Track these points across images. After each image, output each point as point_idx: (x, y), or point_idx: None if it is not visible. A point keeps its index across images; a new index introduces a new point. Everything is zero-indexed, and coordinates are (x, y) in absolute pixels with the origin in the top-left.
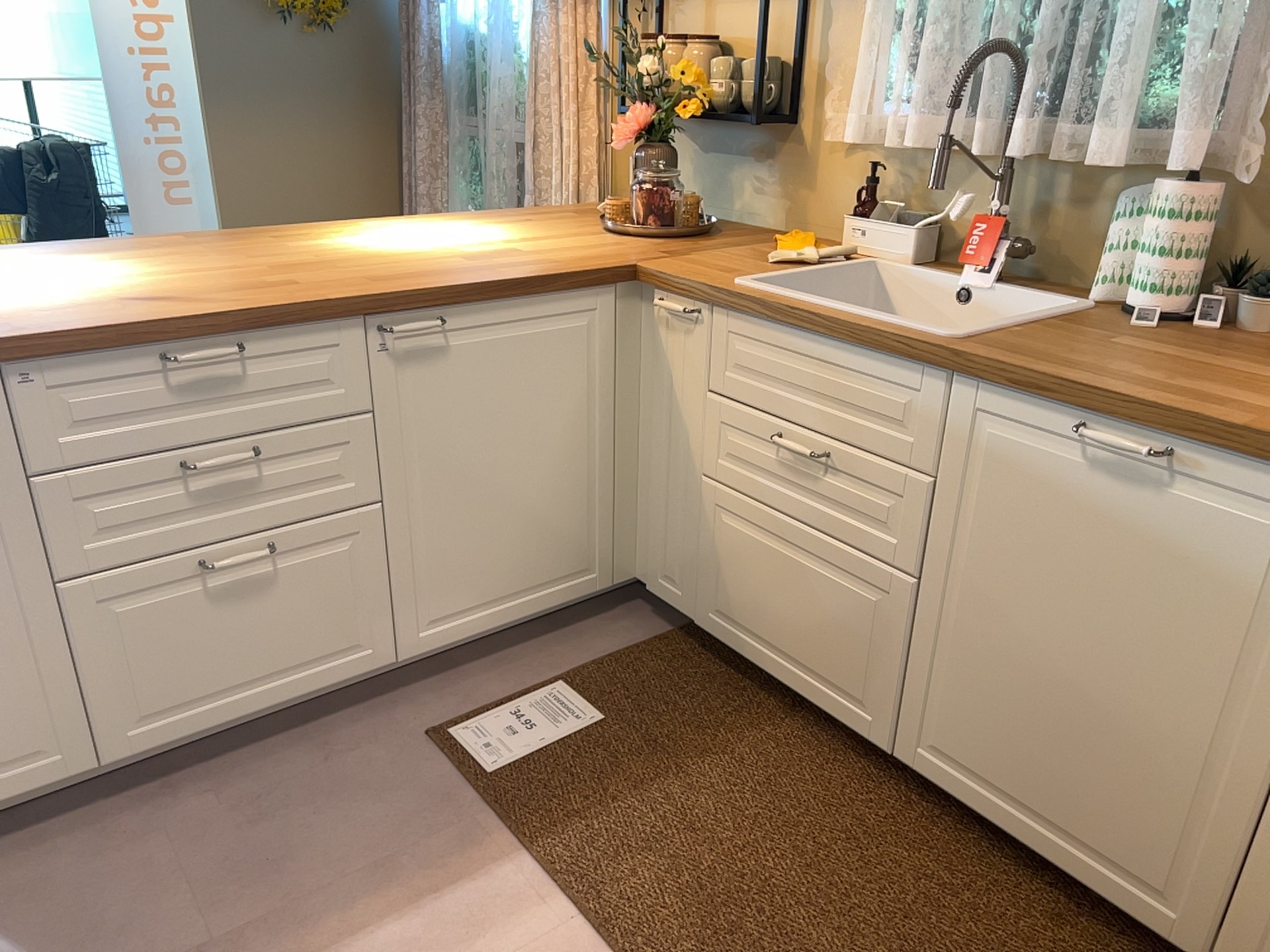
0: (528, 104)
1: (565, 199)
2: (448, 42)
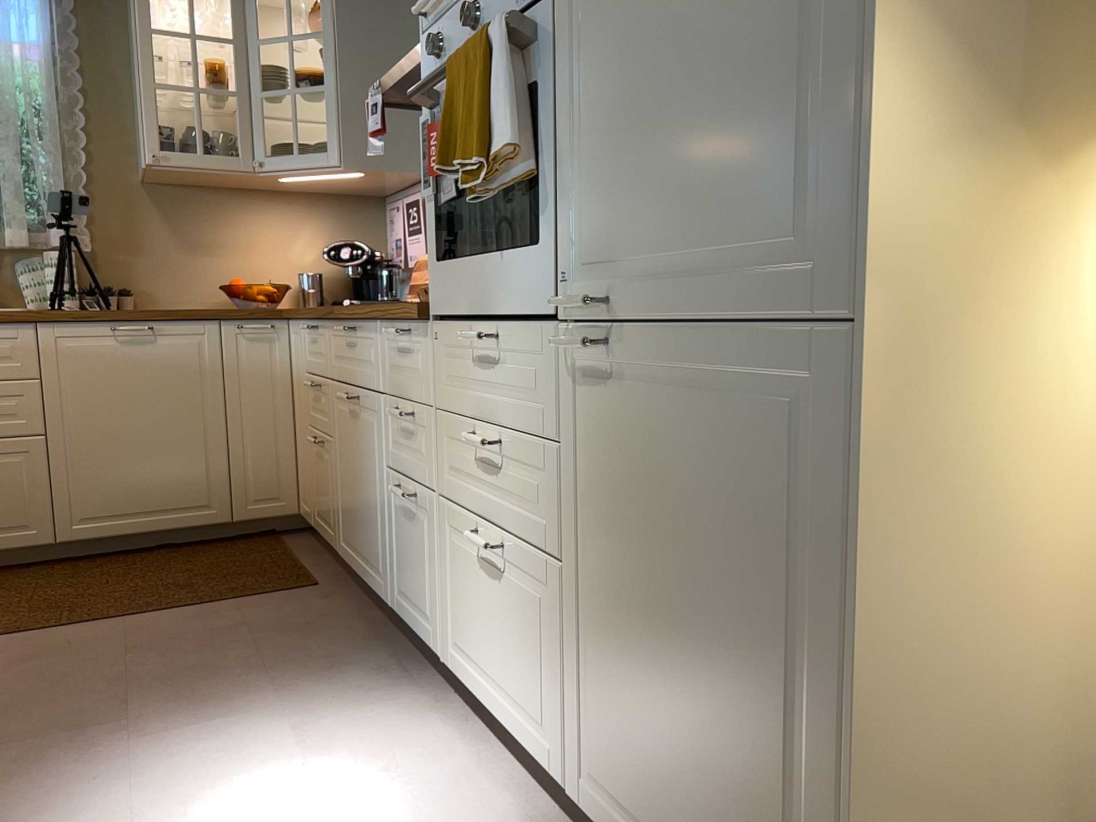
0: None
1: None
2: None
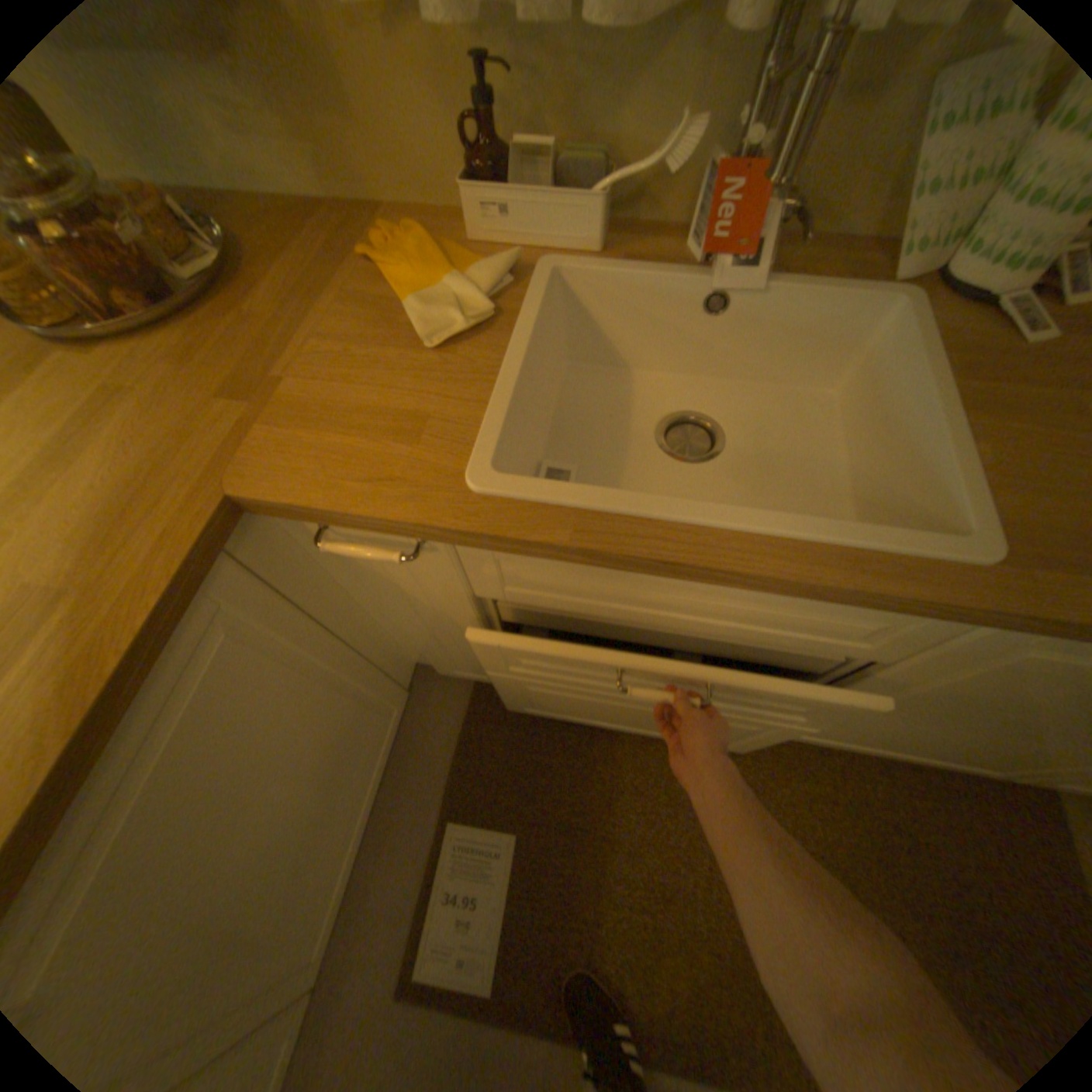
0: None
1: None
2: None
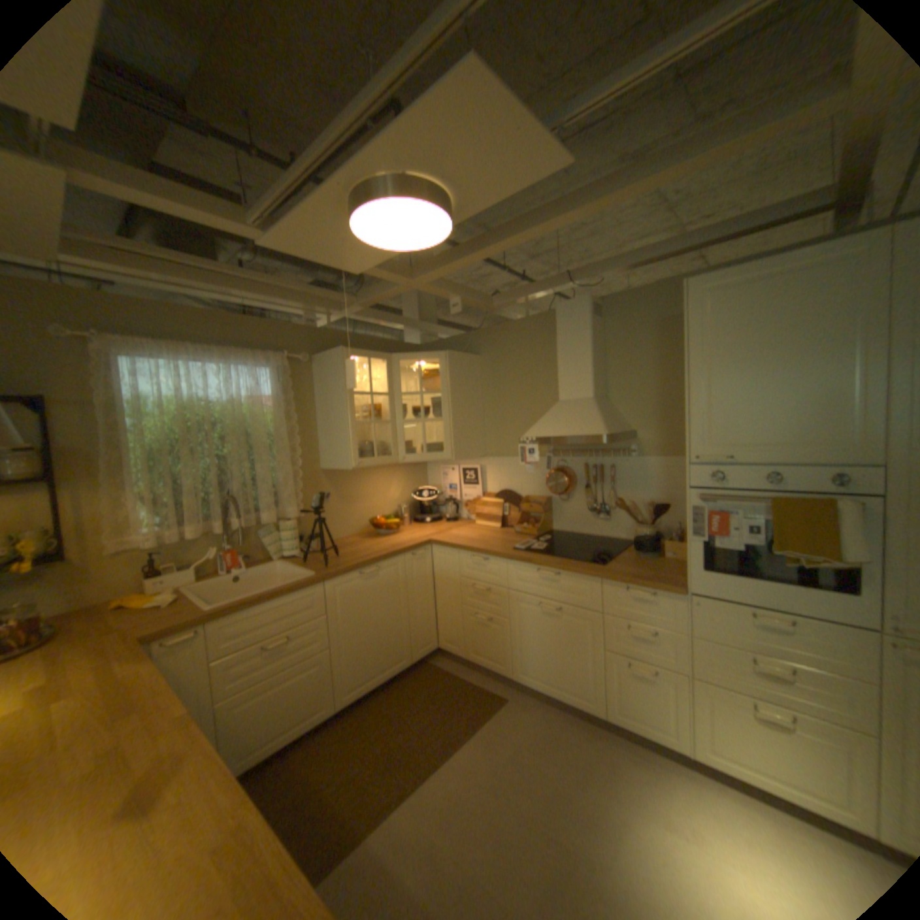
0: None
1: None
2: None
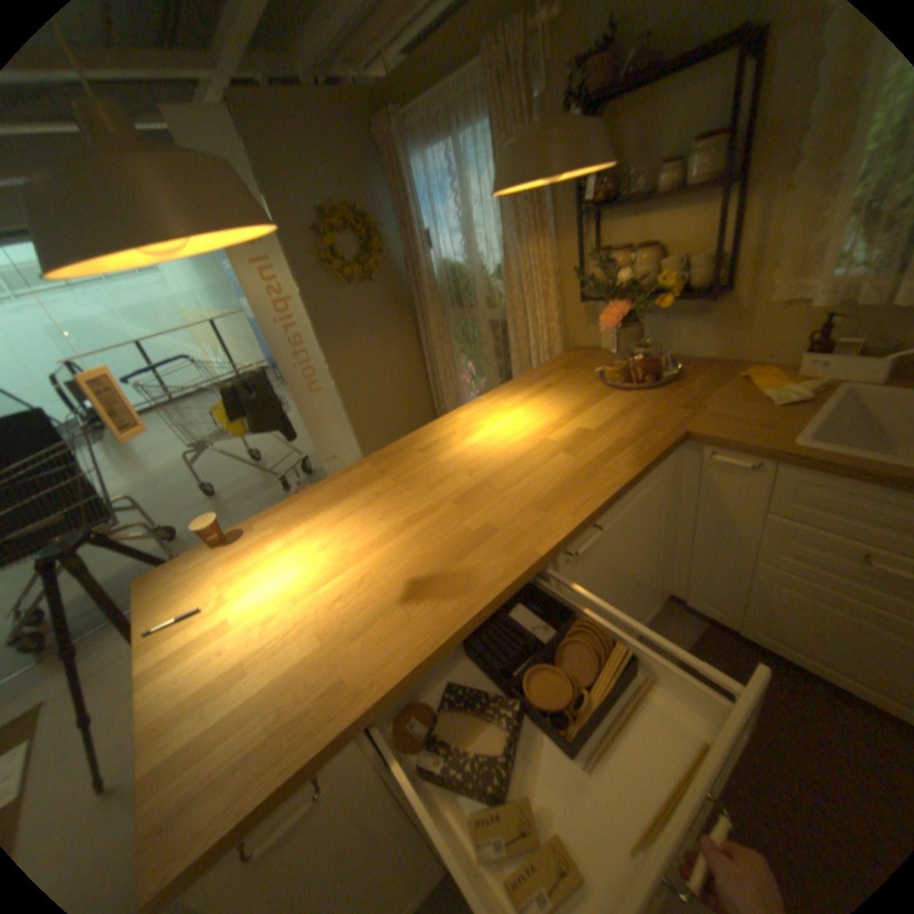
0: (506, 302)
1: (538, 352)
2: (434, 269)
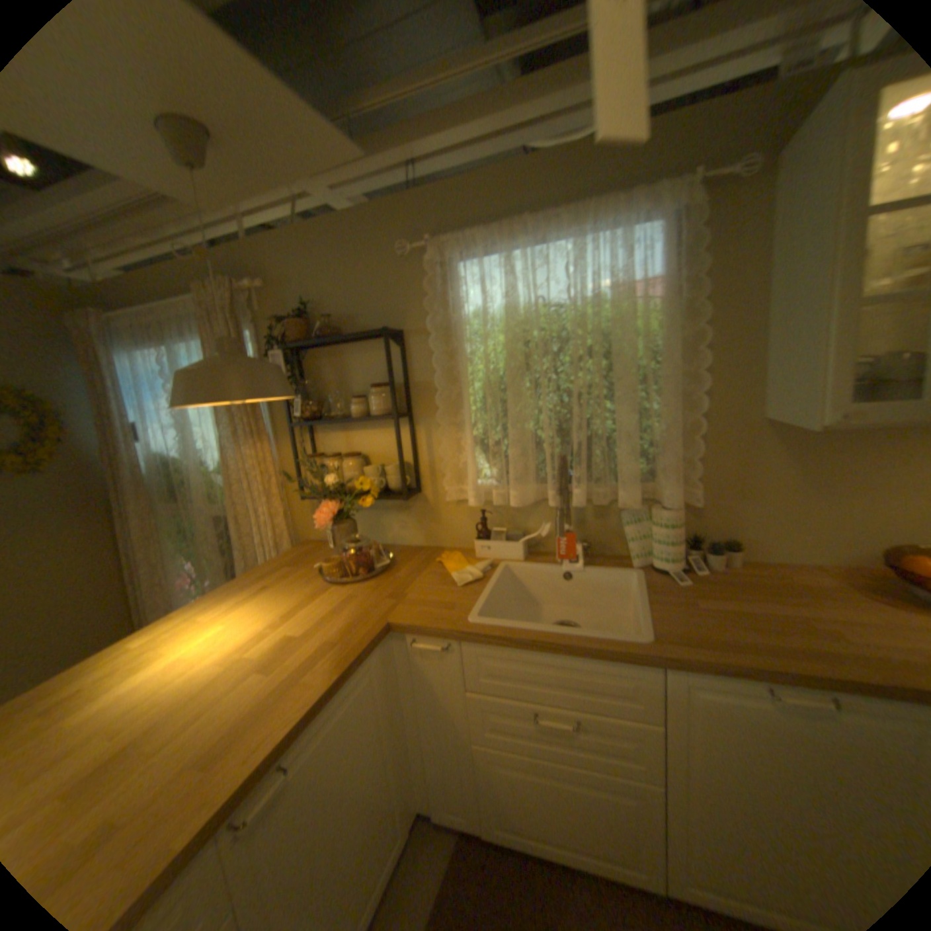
0: (227, 497)
1: (266, 548)
2: (144, 460)
